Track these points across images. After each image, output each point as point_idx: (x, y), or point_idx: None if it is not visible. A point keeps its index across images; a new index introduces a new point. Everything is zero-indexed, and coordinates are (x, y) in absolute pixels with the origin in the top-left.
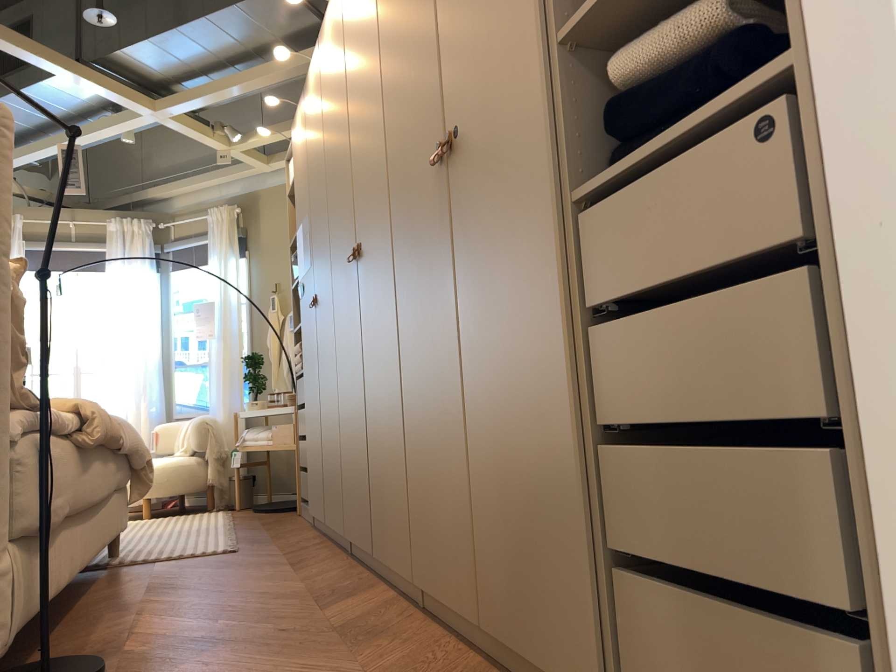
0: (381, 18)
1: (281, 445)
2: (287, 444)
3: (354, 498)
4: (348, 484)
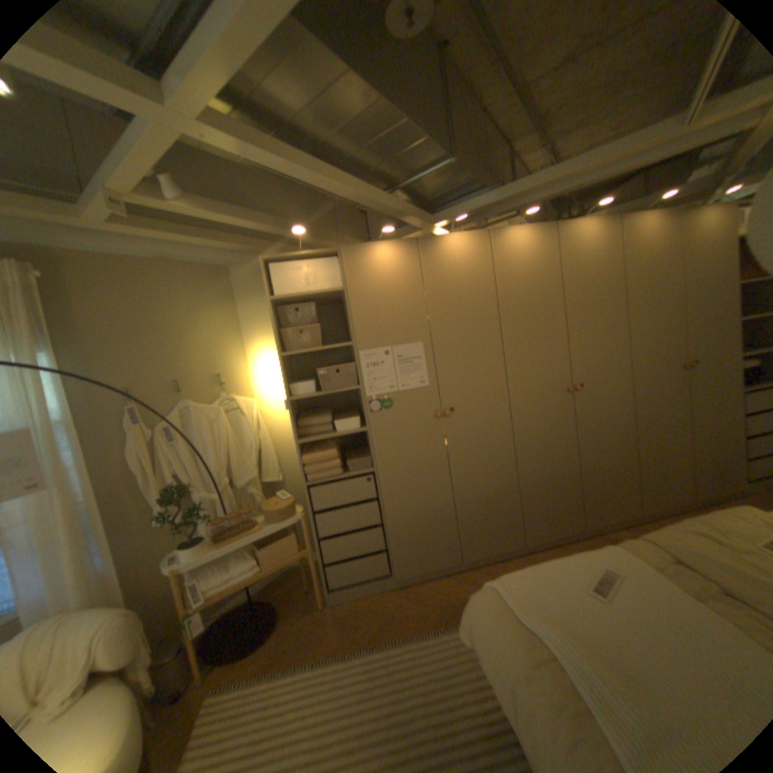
0: (627, 284)
1: (277, 569)
2: (286, 563)
3: (546, 524)
4: (533, 520)
